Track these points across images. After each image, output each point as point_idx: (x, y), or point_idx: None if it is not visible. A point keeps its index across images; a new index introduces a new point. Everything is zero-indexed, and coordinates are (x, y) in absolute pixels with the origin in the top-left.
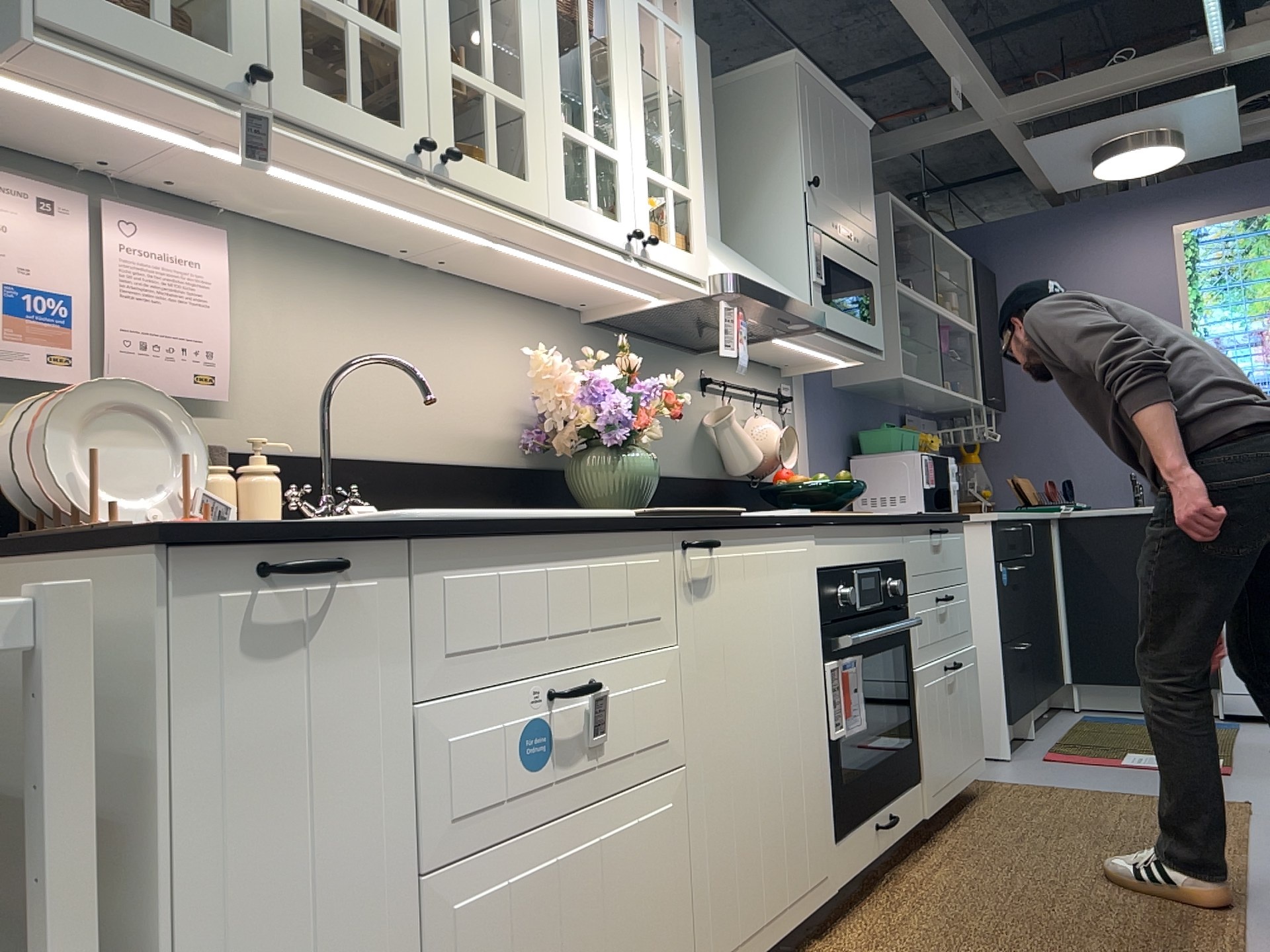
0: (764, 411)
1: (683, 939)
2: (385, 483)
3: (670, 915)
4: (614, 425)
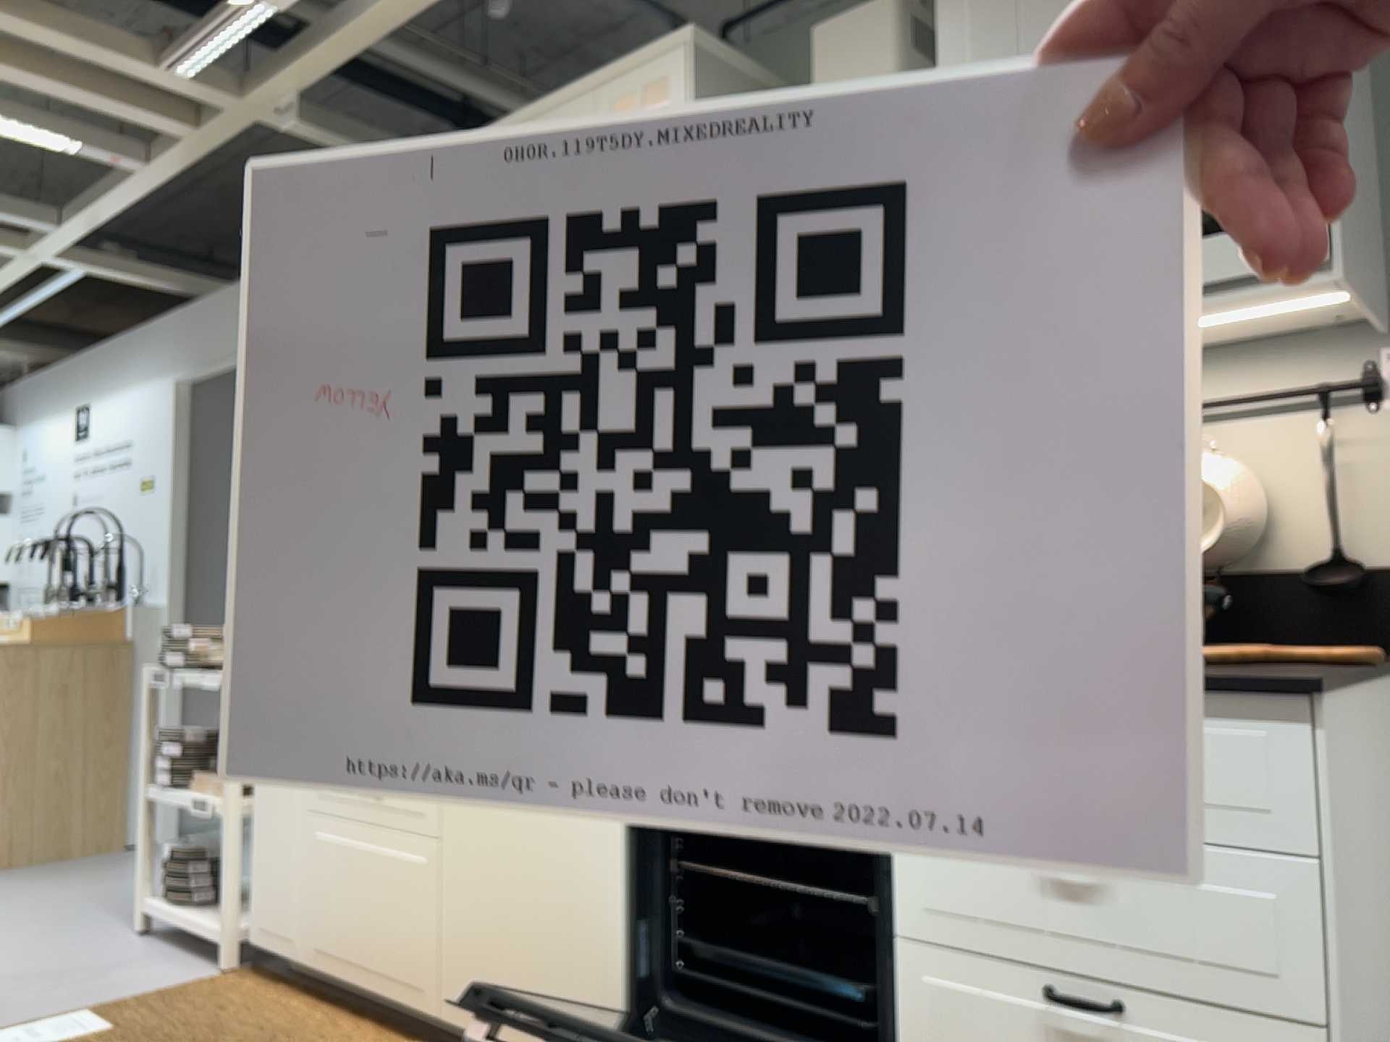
0: (1264, 431)
1: (428, 959)
2: None
3: (418, 934)
4: None
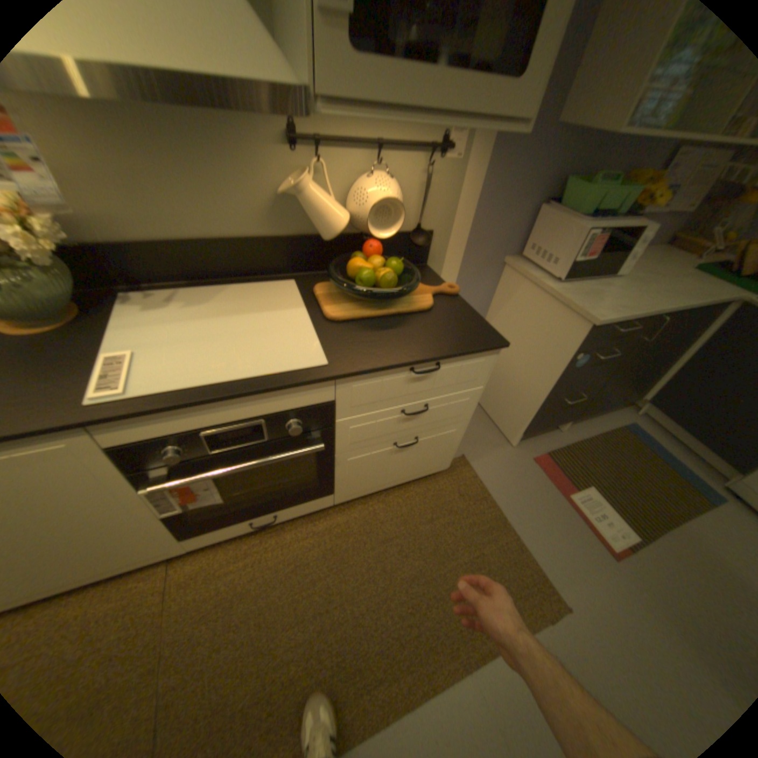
0: (402, 161)
1: None
2: None
3: None
4: None
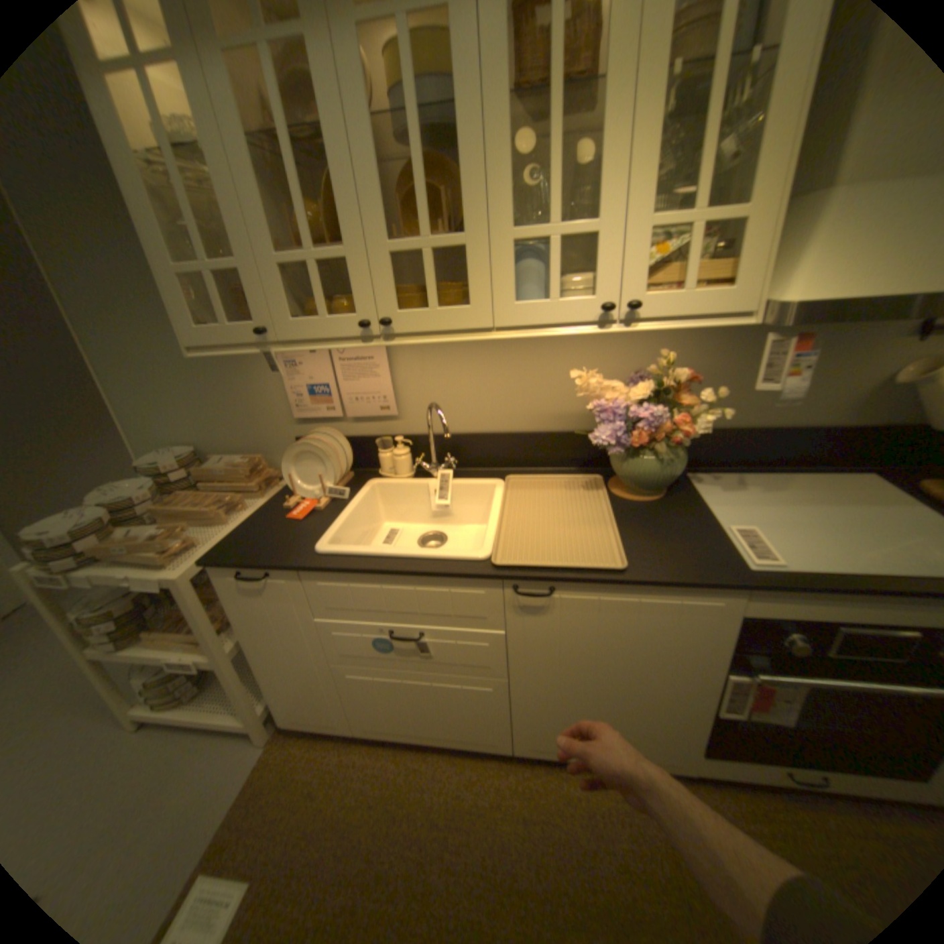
0: None
1: (501, 733)
2: (488, 446)
3: (490, 723)
4: (615, 442)
